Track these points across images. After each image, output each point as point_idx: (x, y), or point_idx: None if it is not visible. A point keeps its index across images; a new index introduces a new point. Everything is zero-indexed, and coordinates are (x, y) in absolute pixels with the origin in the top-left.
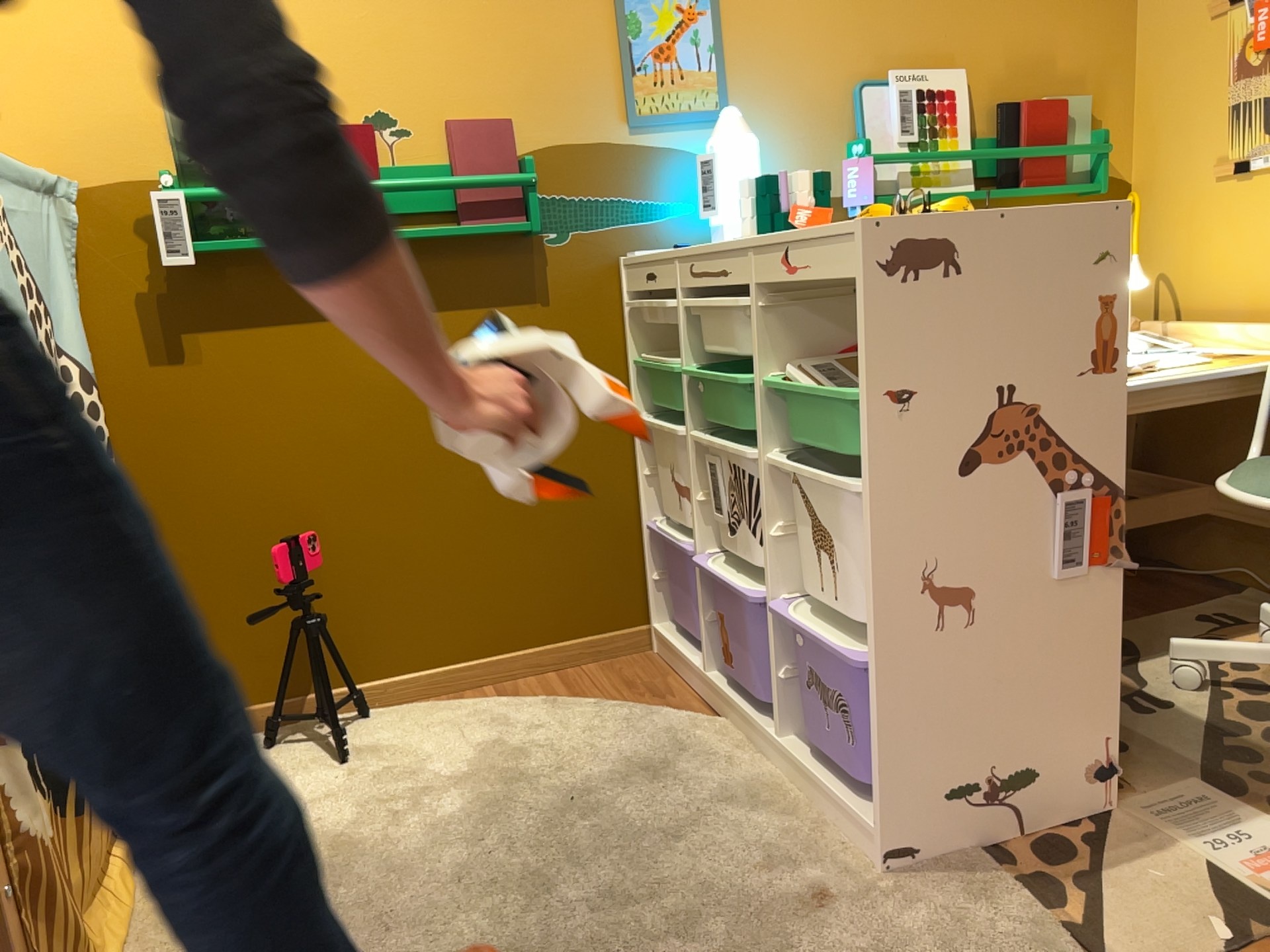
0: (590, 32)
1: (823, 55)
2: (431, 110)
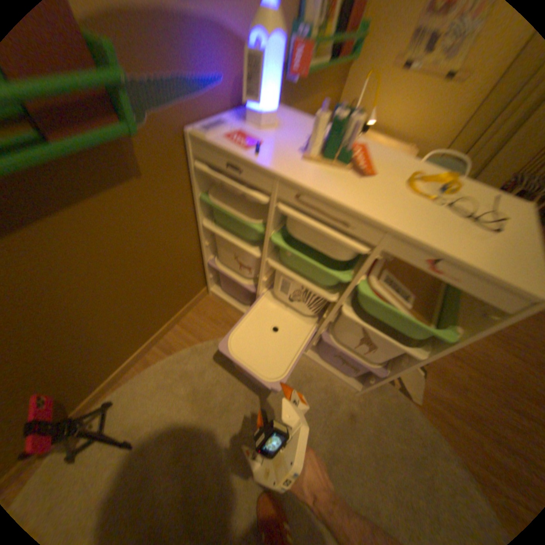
0: None
1: None
2: None
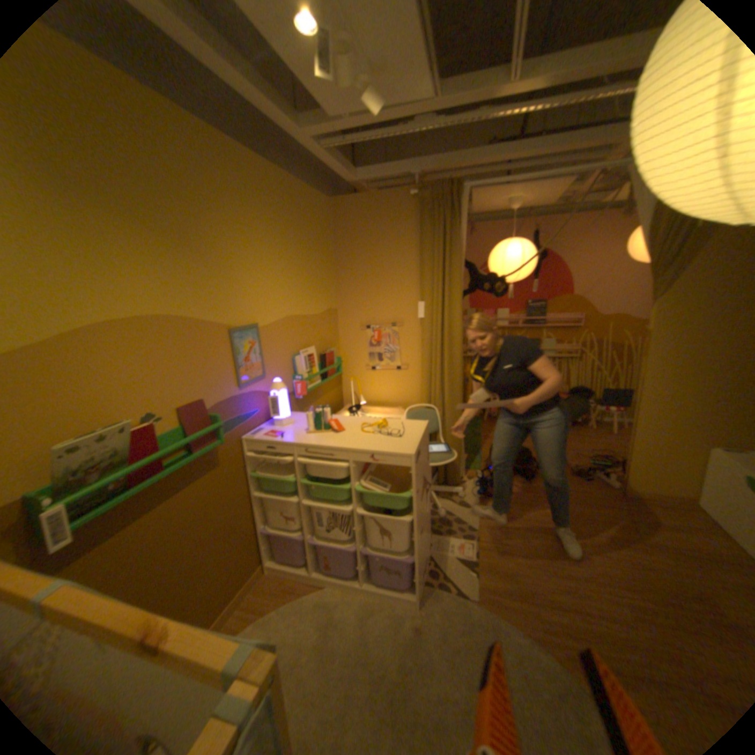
0: (223, 357)
1: (284, 349)
2: (169, 406)
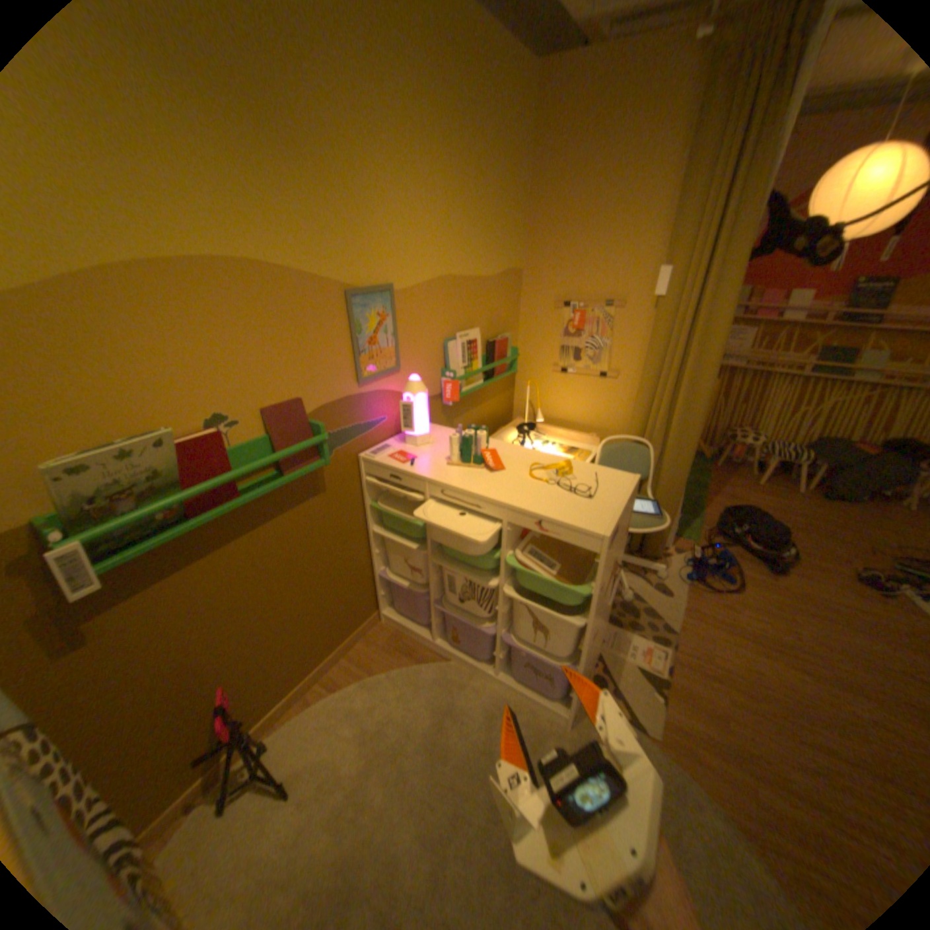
0: (336, 334)
1: (433, 328)
2: (250, 404)
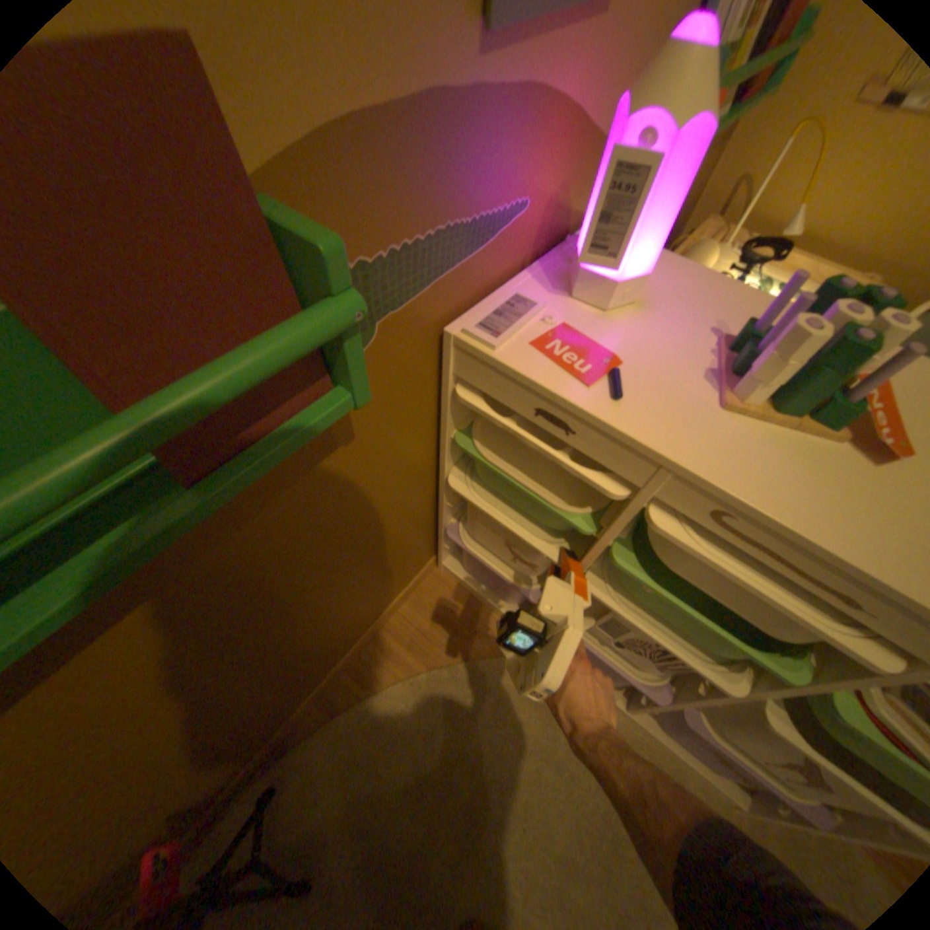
0: None
1: None
2: None
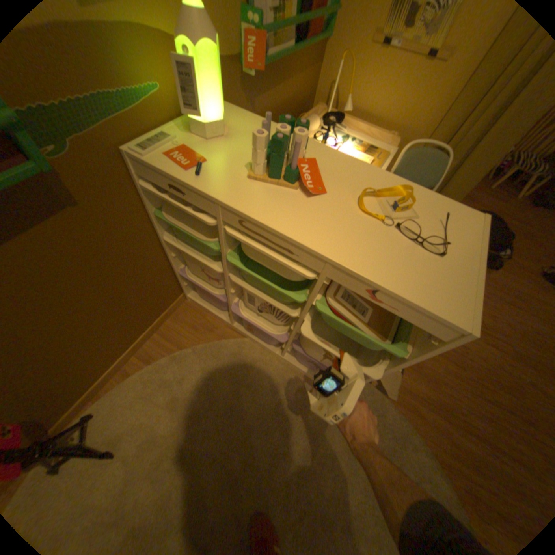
0: None
1: None
2: None
